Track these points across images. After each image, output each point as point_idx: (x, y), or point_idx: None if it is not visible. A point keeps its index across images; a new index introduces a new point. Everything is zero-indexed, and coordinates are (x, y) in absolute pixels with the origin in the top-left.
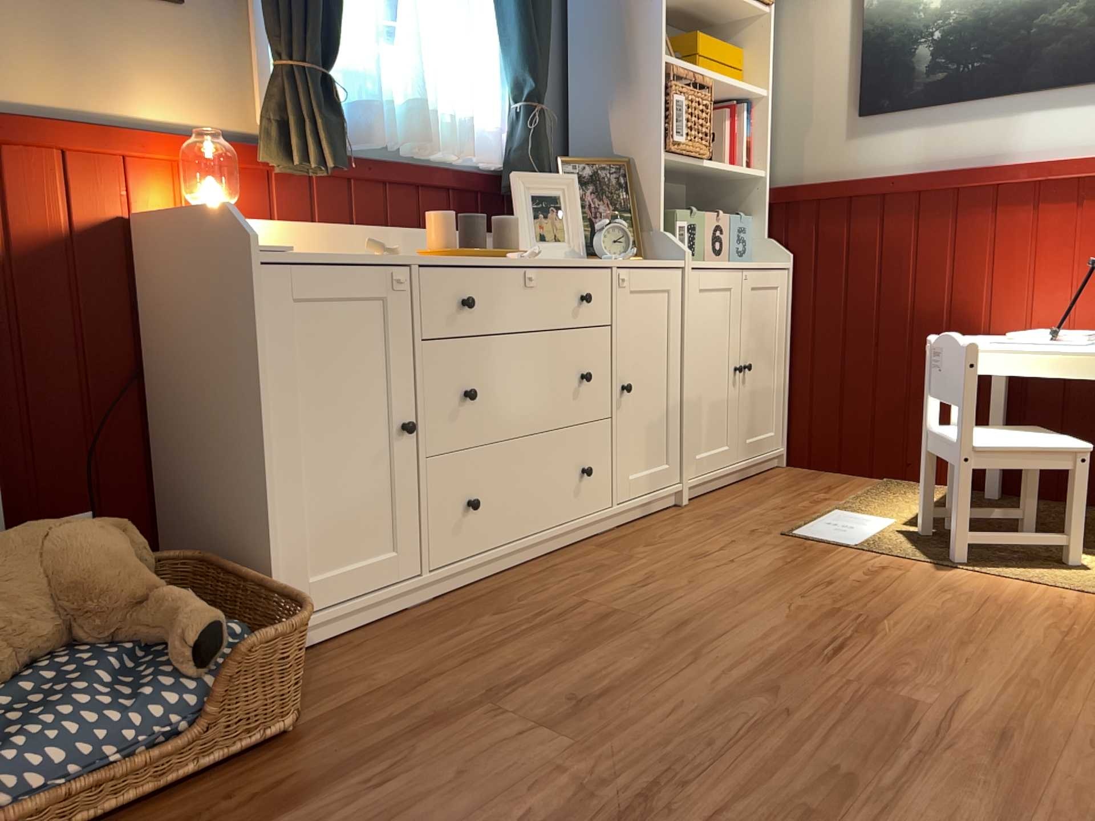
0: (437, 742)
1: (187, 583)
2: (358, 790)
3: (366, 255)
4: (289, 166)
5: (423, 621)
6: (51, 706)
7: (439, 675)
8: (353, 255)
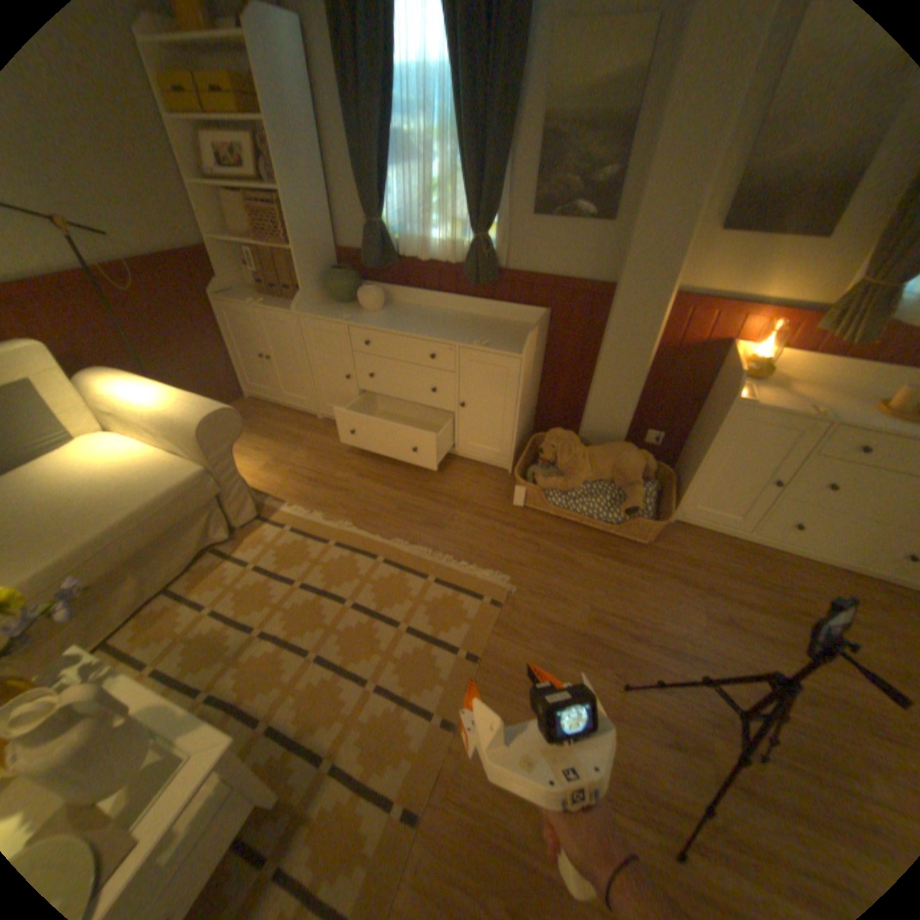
0: (675, 585)
1: (666, 478)
2: (640, 575)
3: (814, 408)
4: (834, 333)
5: (737, 548)
6: (593, 497)
7: (708, 570)
8: (805, 406)
